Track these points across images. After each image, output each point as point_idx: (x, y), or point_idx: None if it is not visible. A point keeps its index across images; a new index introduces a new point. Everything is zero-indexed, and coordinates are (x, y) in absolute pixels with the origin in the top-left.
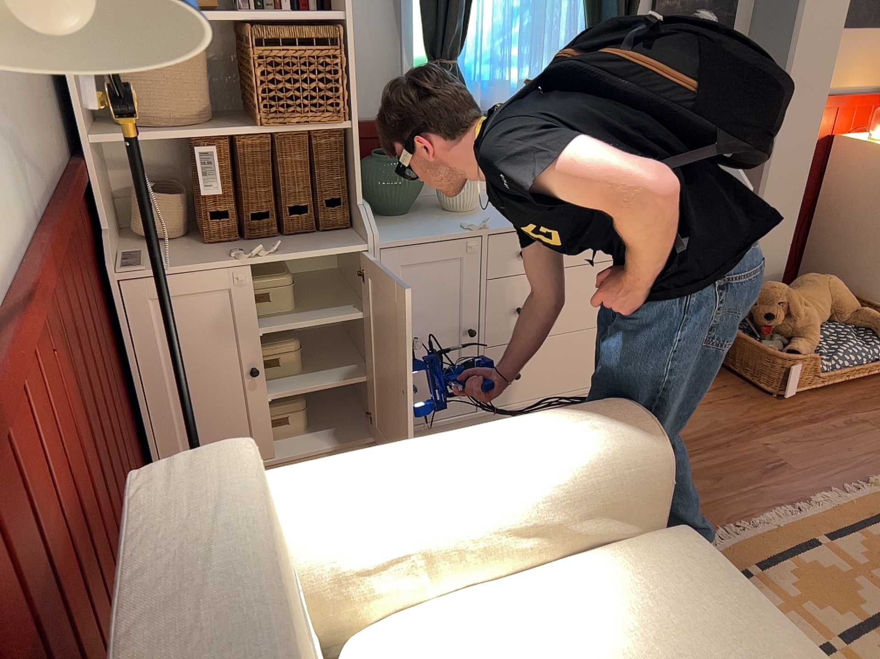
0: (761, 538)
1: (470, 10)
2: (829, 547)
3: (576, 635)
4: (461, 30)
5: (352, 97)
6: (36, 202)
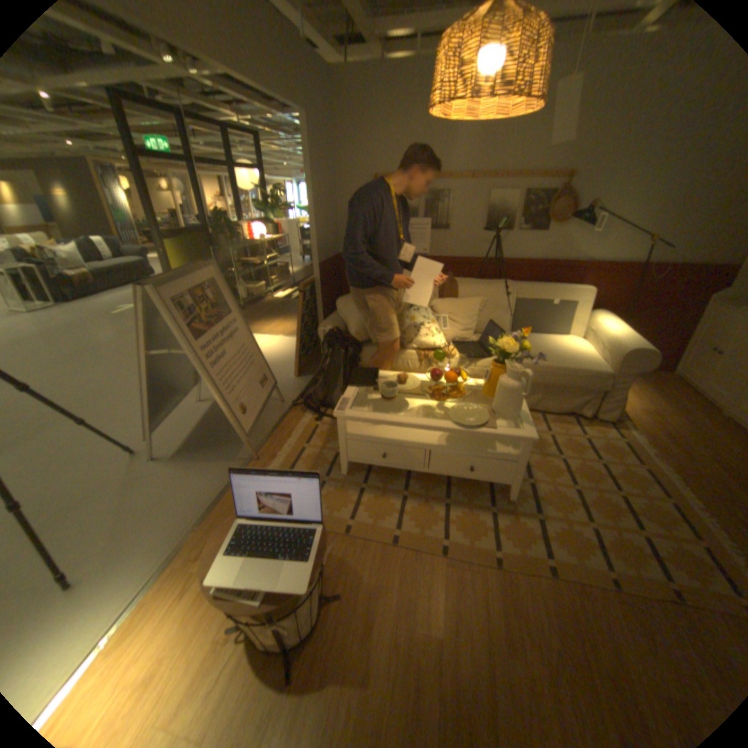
0: (672, 483)
1: None
2: (668, 501)
3: (577, 351)
4: None
5: None
6: (670, 260)
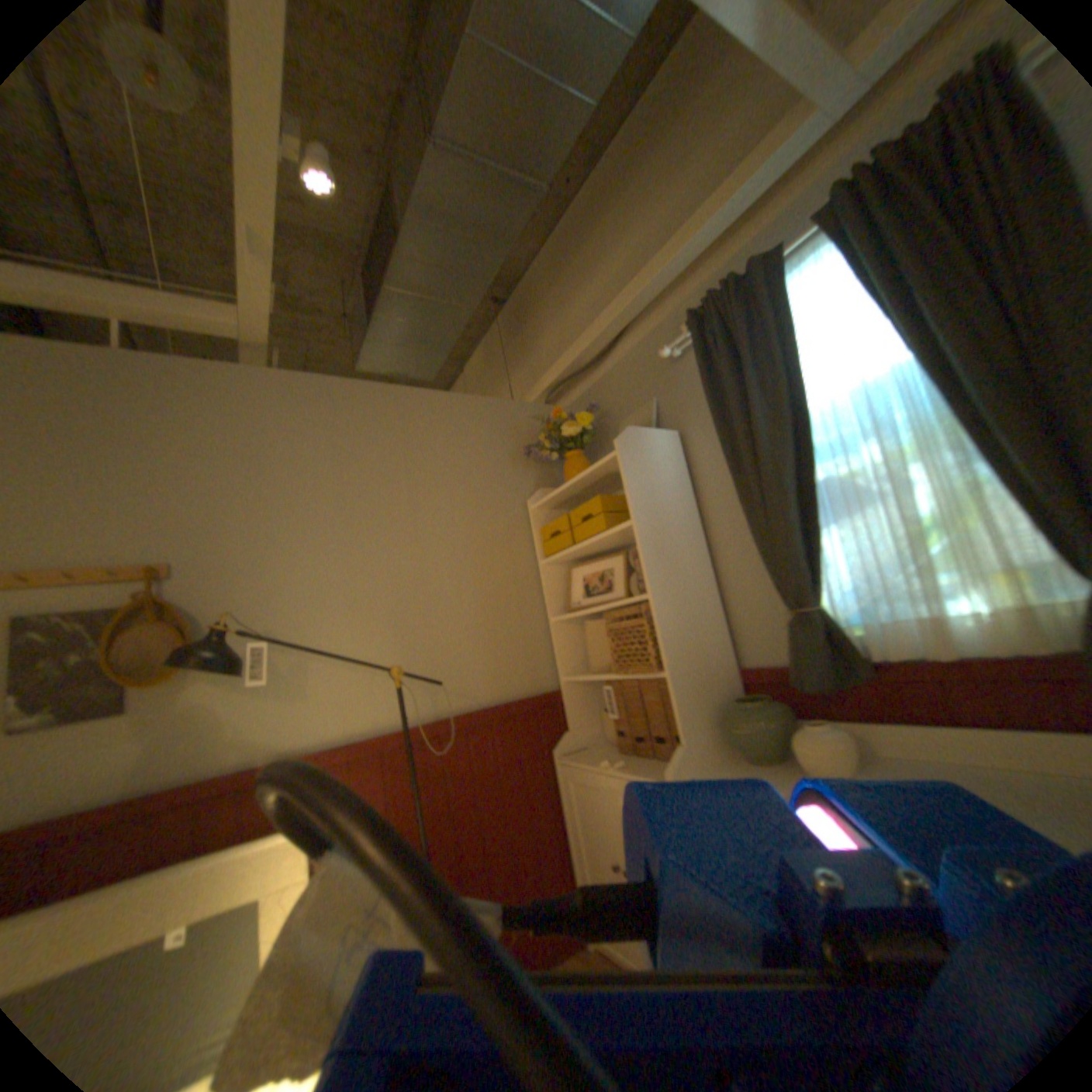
0: None
1: (826, 552)
2: None
3: None
4: (808, 574)
5: (666, 651)
6: (457, 709)
